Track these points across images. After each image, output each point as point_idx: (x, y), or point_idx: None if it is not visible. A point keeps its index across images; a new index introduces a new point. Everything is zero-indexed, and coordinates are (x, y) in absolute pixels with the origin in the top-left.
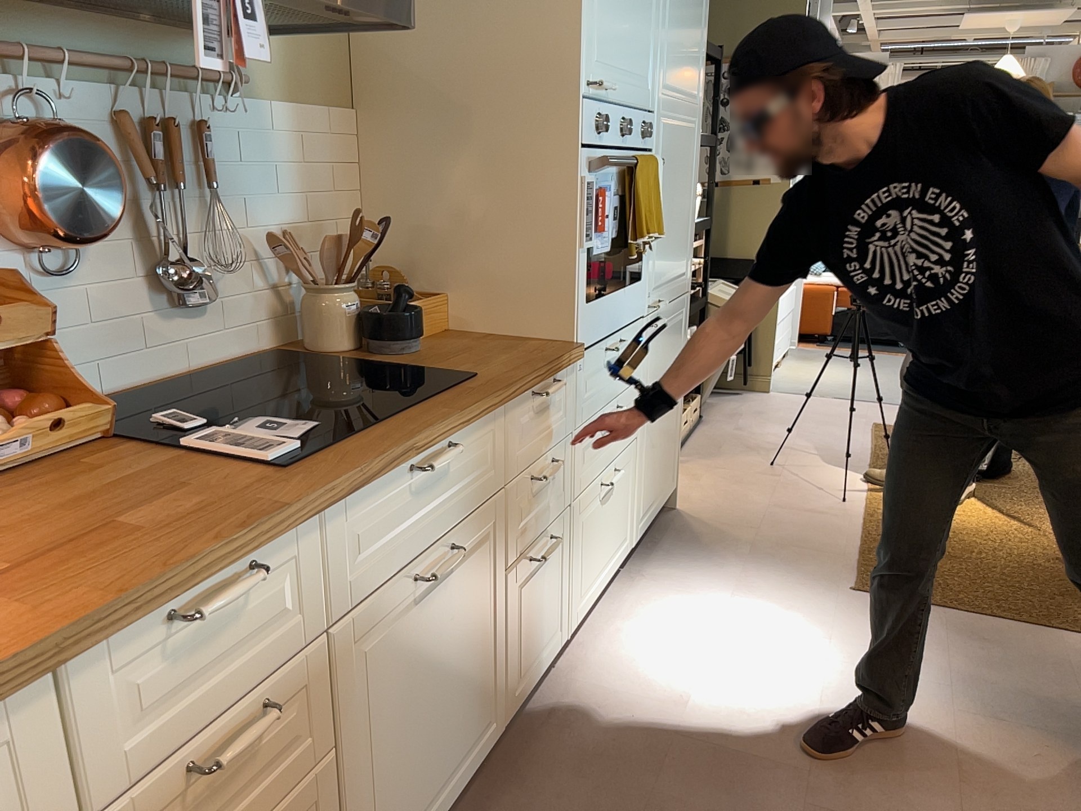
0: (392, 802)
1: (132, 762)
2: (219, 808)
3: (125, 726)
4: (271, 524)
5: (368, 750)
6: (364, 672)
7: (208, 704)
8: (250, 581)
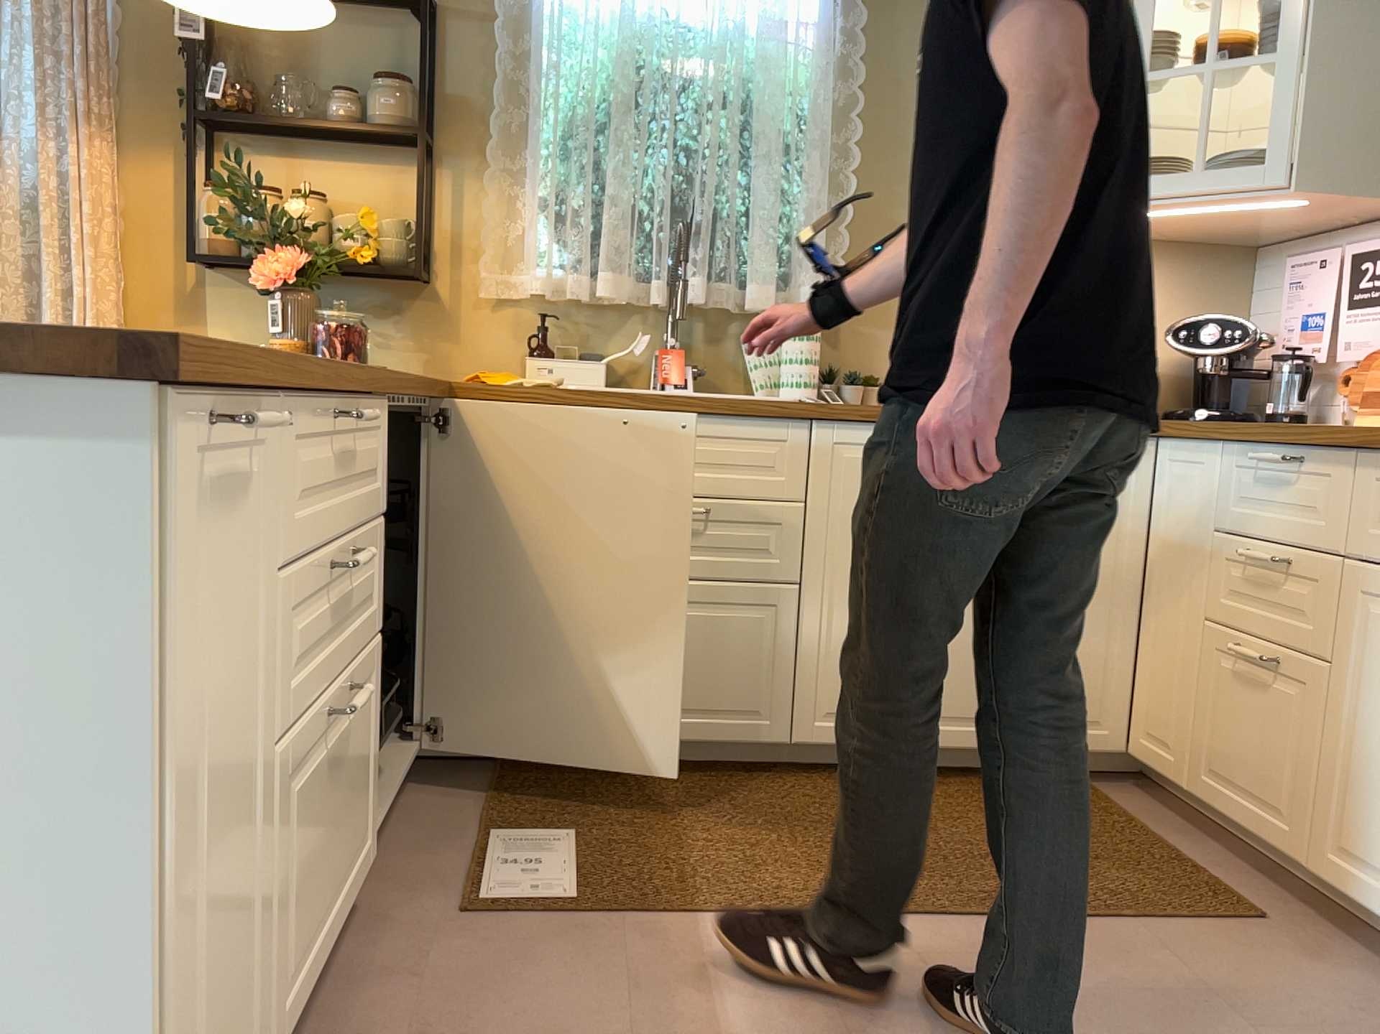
0: (1377, 813)
1: (1237, 521)
2: (1262, 601)
3: (1240, 499)
4: (1307, 433)
5: (1363, 718)
6: (1374, 635)
7: (1269, 527)
8: (1281, 457)
